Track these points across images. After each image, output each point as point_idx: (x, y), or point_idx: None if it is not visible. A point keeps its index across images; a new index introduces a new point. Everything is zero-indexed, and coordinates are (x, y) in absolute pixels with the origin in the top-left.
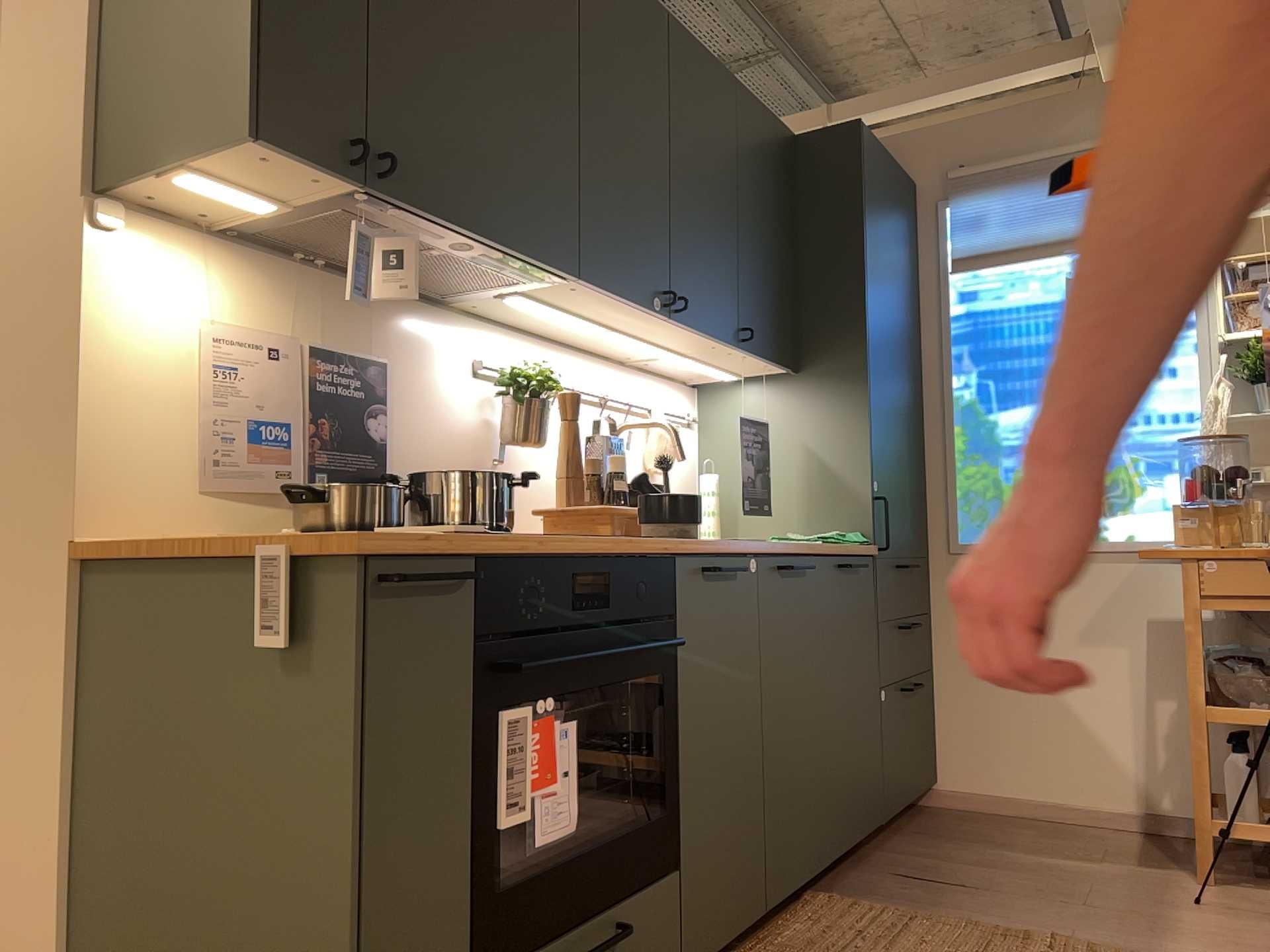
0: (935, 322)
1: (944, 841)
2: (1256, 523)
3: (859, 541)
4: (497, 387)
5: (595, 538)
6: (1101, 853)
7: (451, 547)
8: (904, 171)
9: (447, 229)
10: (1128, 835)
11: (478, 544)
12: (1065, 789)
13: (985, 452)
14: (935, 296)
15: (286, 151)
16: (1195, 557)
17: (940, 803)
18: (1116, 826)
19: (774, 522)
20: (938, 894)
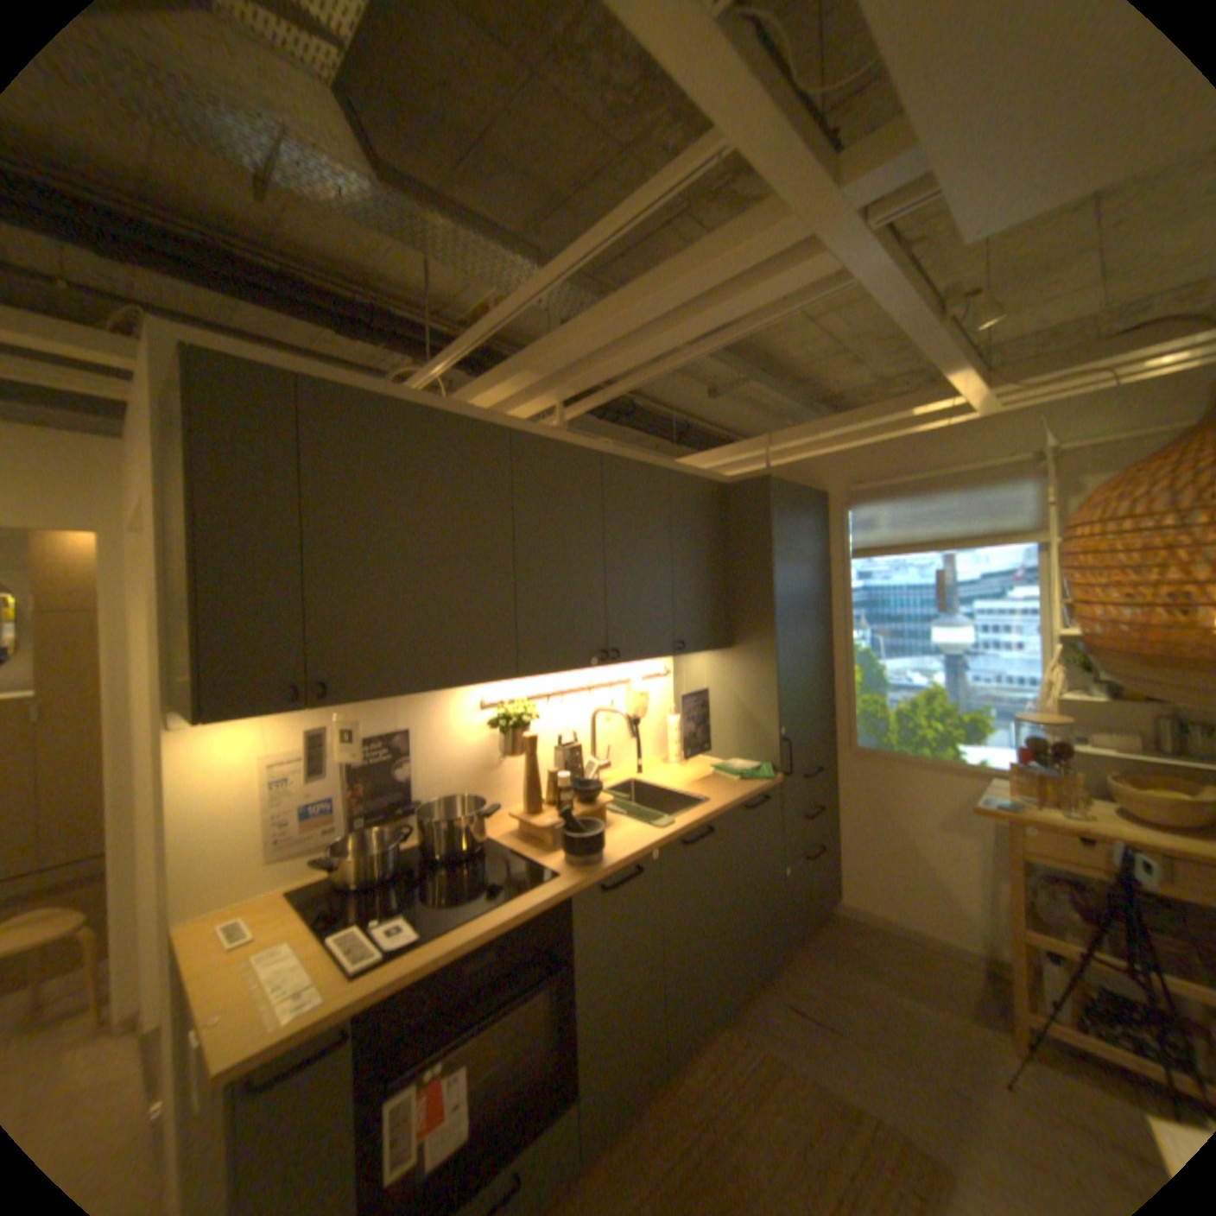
0: (841, 591)
1: (833, 966)
2: (1079, 796)
3: (765, 778)
4: (491, 724)
5: (494, 912)
6: (947, 999)
7: (324, 1024)
8: (820, 482)
9: (394, 696)
10: (974, 975)
11: (352, 1008)
12: (930, 927)
13: (875, 687)
14: (841, 572)
15: (233, 716)
16: (1020, 825)
17: (843, 915)
18: (967, 963)
19: (717, 745)
20: (809, 1040)
